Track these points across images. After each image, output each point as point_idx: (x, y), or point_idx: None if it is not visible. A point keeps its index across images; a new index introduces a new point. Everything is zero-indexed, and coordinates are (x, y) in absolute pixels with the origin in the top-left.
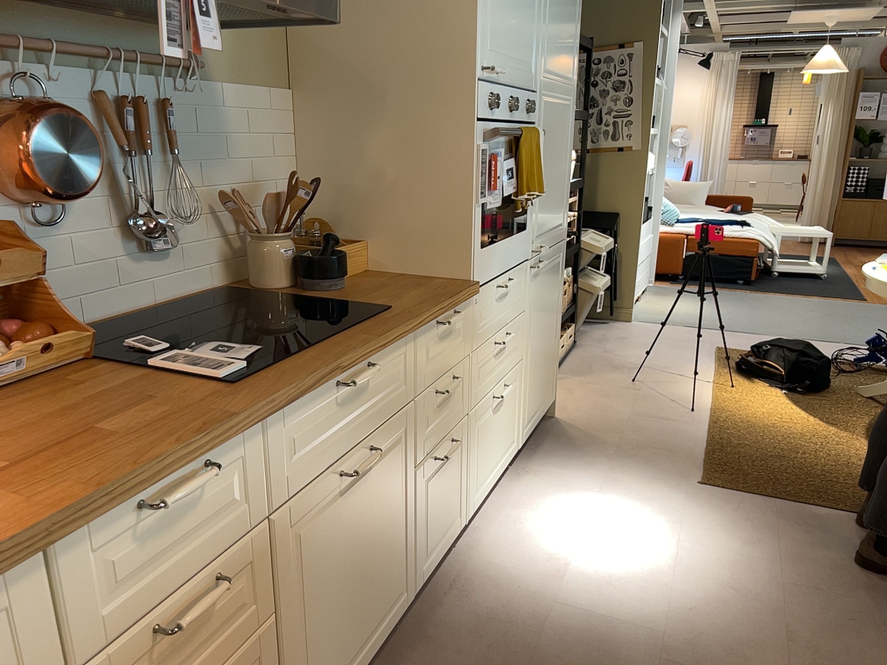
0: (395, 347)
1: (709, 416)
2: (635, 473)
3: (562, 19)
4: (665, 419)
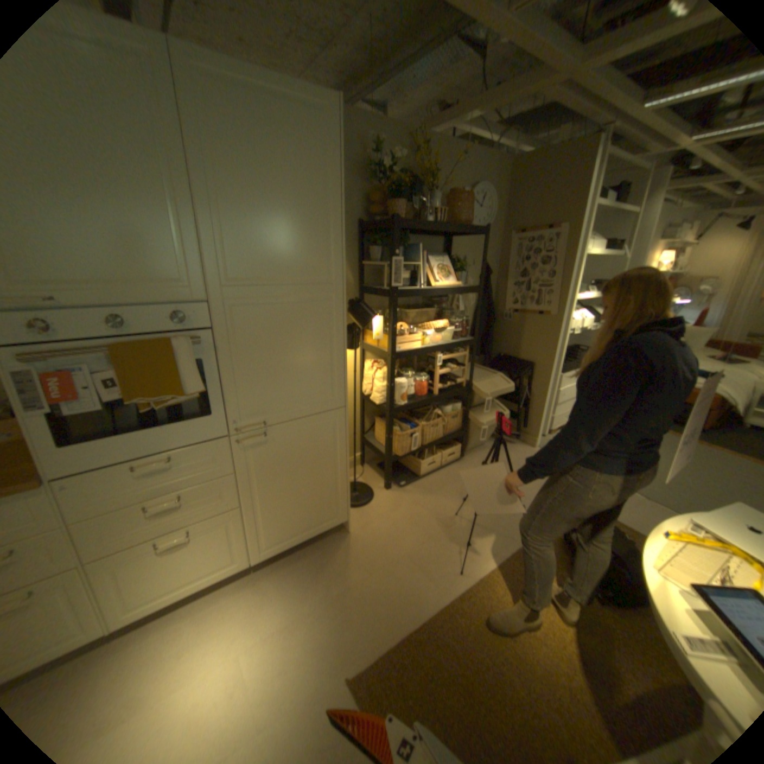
0: None
1: (467, 590)
2: (317, 633)
3: (271, 226)
4: (424, 575)
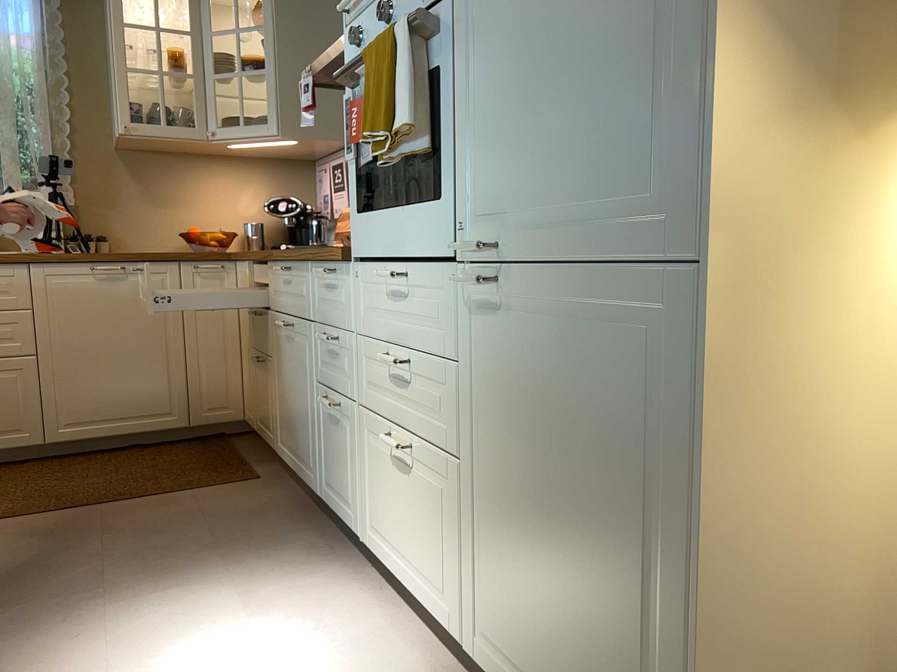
0: (301, 268)
1: None
2: None
3: None
4: None
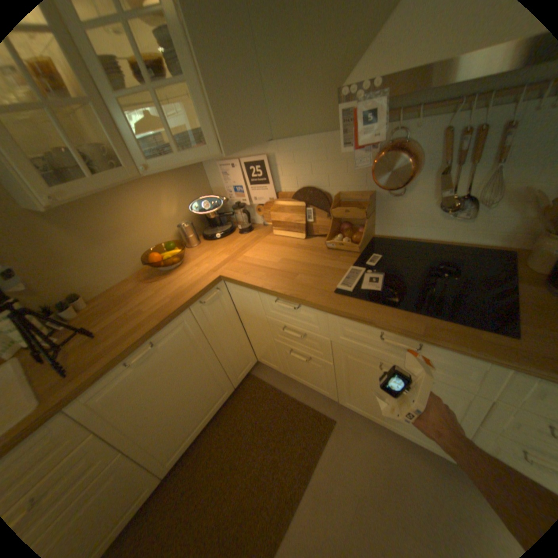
0: (473, 357)
1: None
2: None
3: None
4: None
